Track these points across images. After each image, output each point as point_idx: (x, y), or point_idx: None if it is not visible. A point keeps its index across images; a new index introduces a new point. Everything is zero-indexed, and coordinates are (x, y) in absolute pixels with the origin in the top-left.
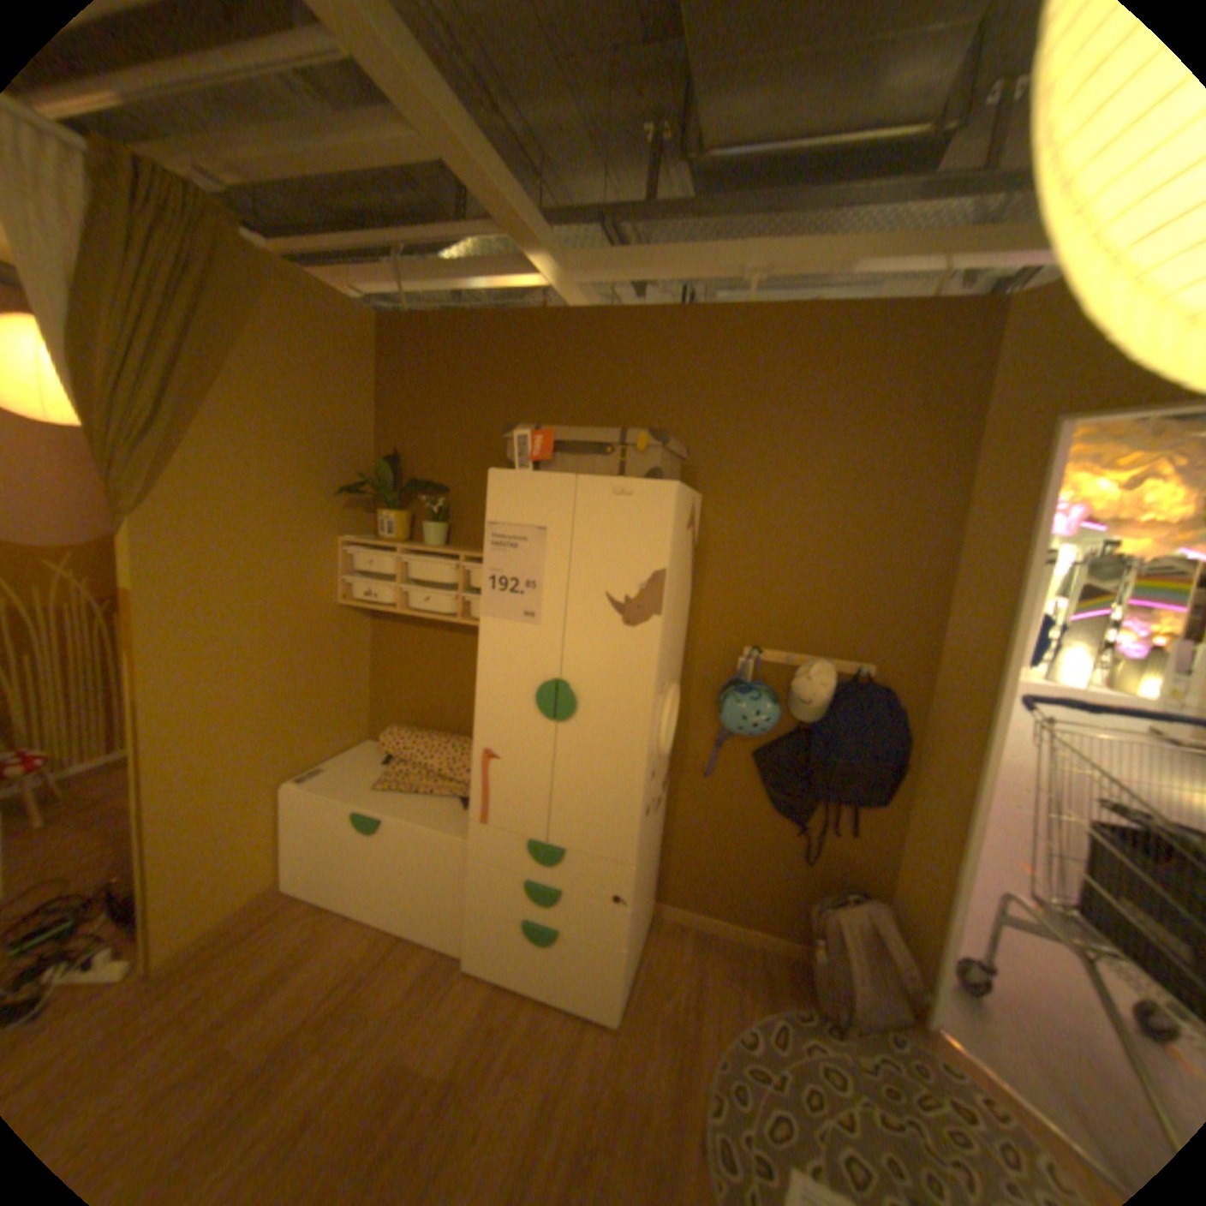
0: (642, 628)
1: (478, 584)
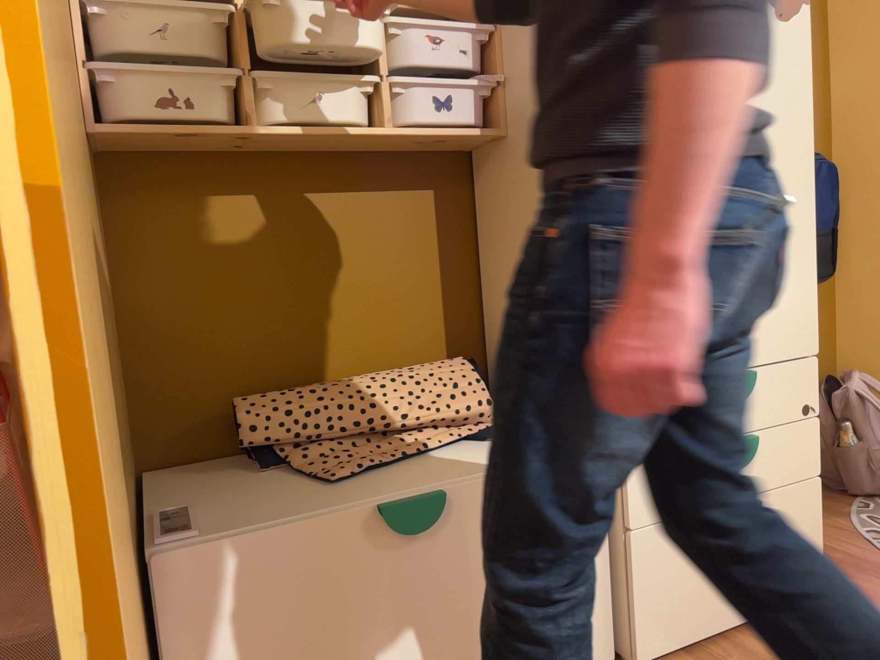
0: (795, 22)
1: (419, 55)
